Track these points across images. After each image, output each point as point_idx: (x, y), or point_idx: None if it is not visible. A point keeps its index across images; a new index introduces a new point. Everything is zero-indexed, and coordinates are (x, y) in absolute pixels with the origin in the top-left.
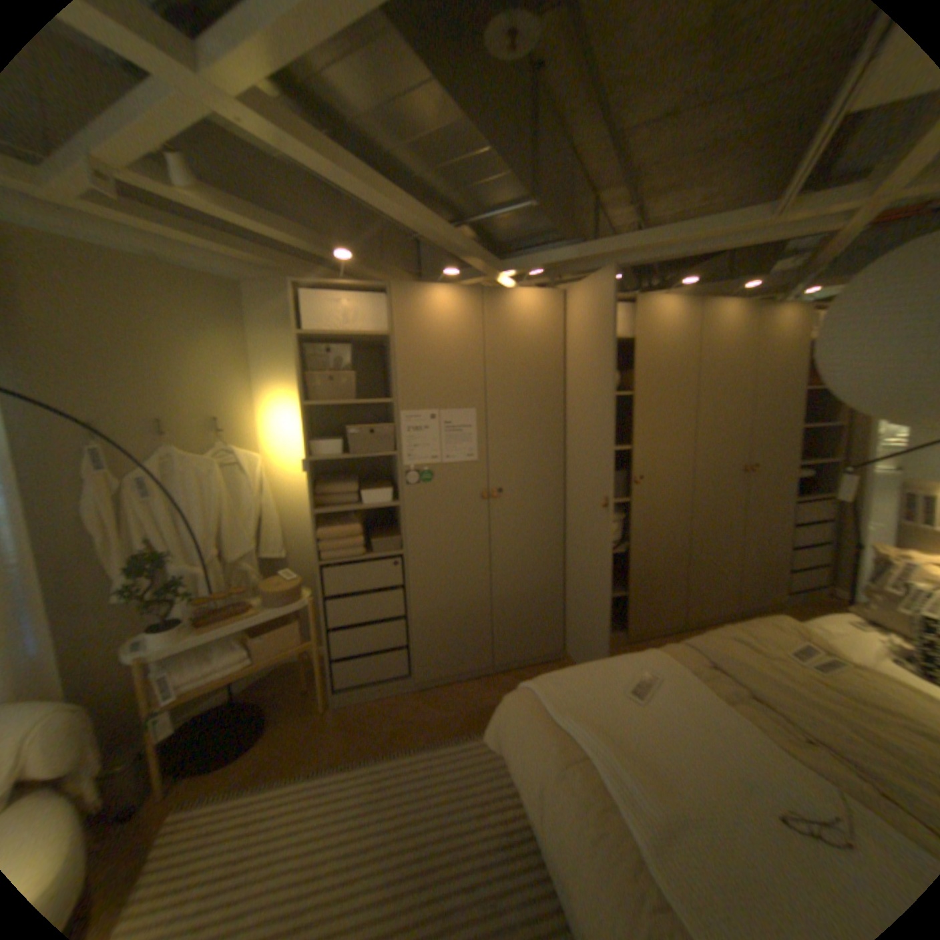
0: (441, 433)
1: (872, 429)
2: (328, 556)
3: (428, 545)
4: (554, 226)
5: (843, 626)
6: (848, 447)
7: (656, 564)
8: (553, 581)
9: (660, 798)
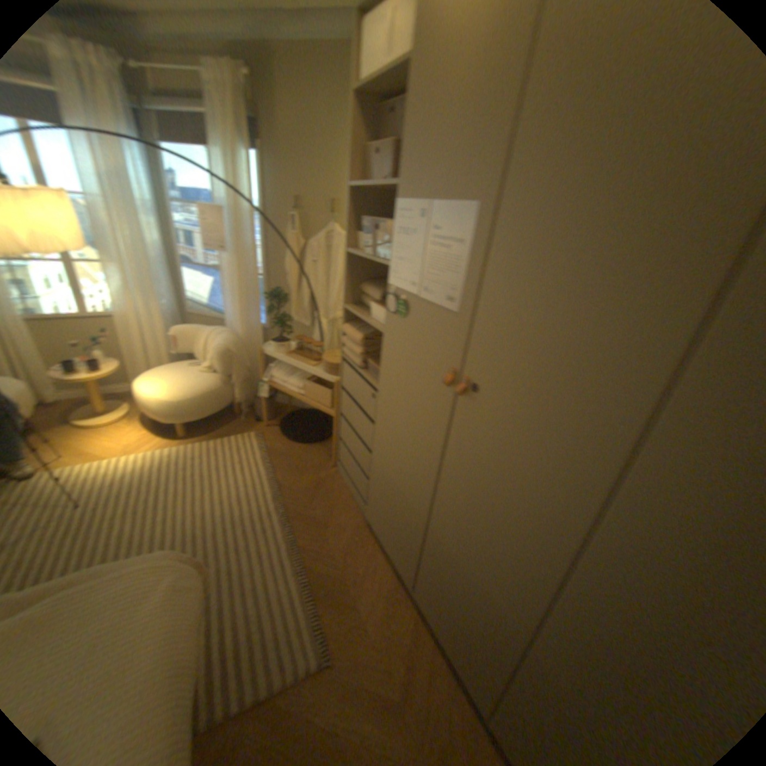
0: (425, 244)
1: None
2: (343, 352)
3: (389, 399)
4: None
5: None
6: None
7: None
8: (506, 620)
9: None
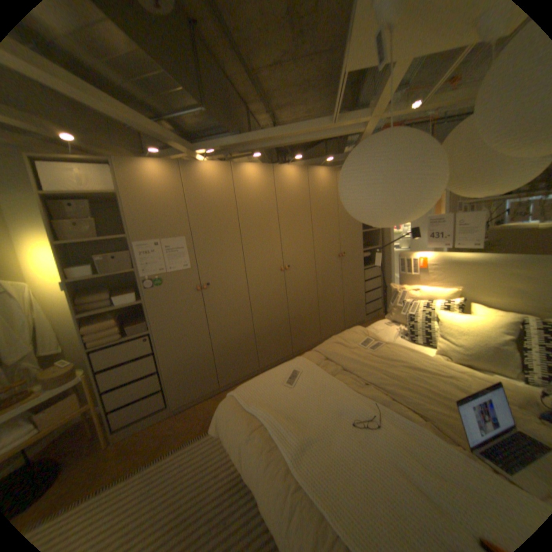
0: (163, 253)
1: (390, 230)
2: (92, 345)
3: (165, 325)
4: (220, 124)
5: (382, 325)
6: (382, 239)
7: (302, 312)
8: (247, 332)
9: (297, 434)
